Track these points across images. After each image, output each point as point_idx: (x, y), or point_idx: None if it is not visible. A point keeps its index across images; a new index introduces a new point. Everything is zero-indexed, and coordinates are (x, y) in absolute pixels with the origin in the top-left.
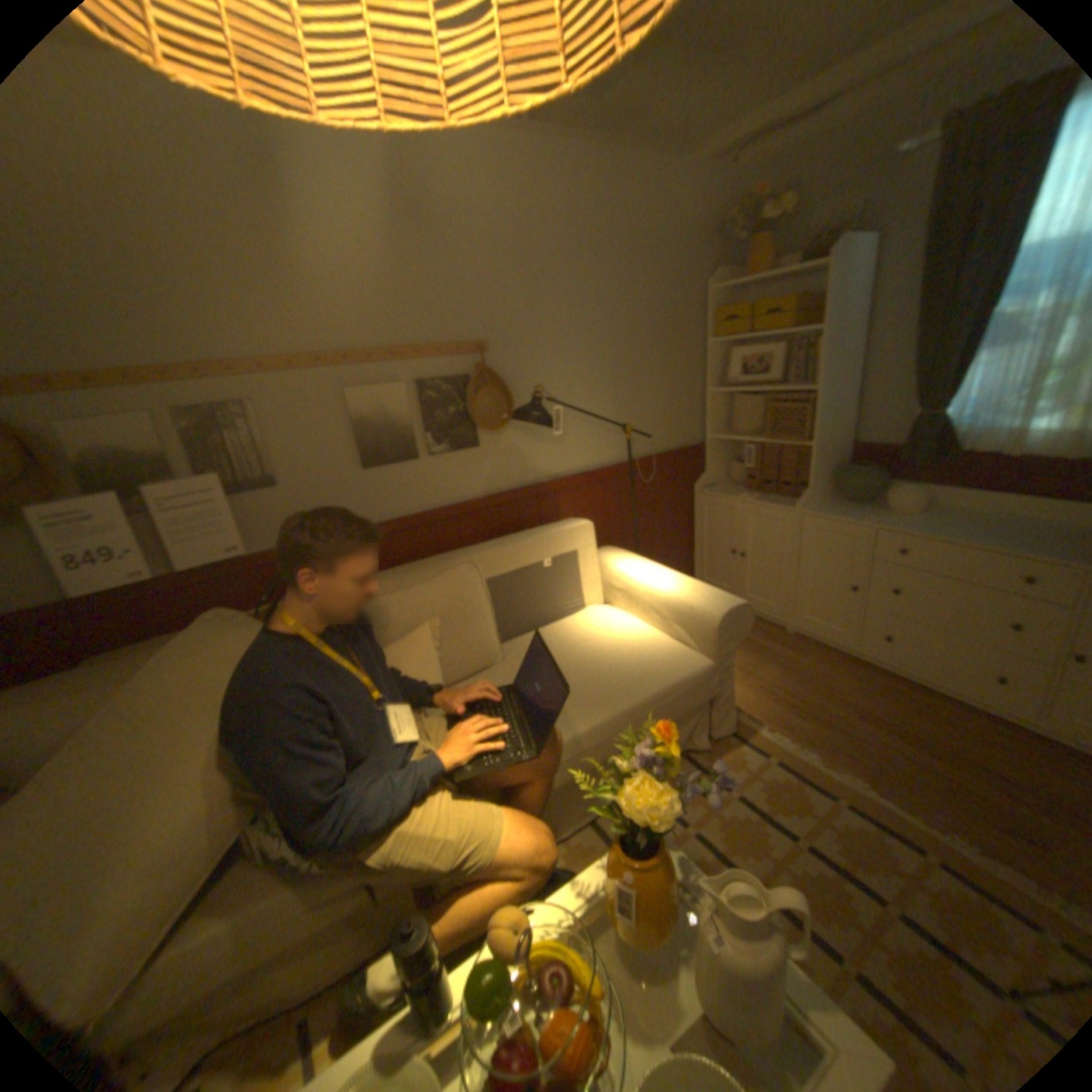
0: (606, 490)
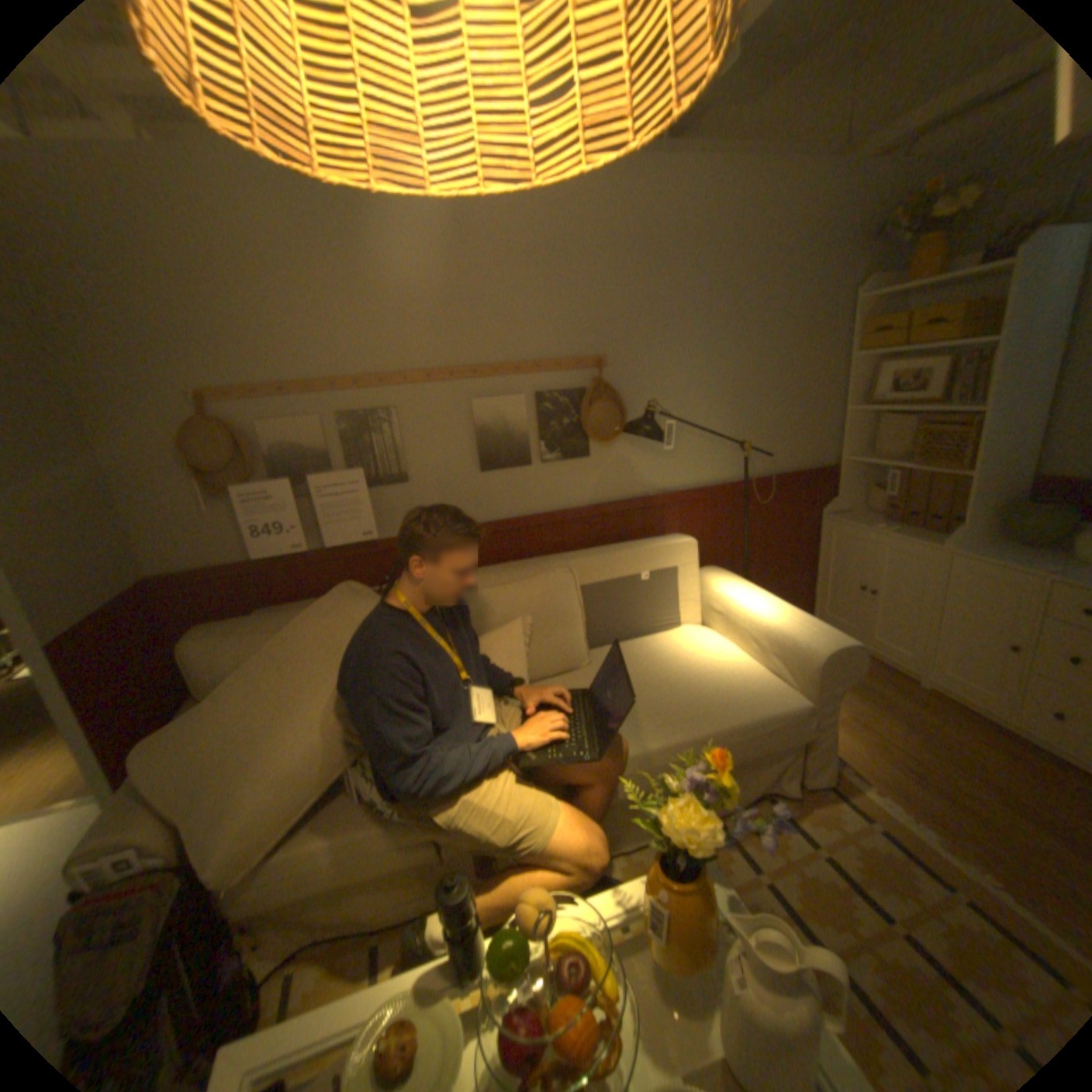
0: (717, 508)
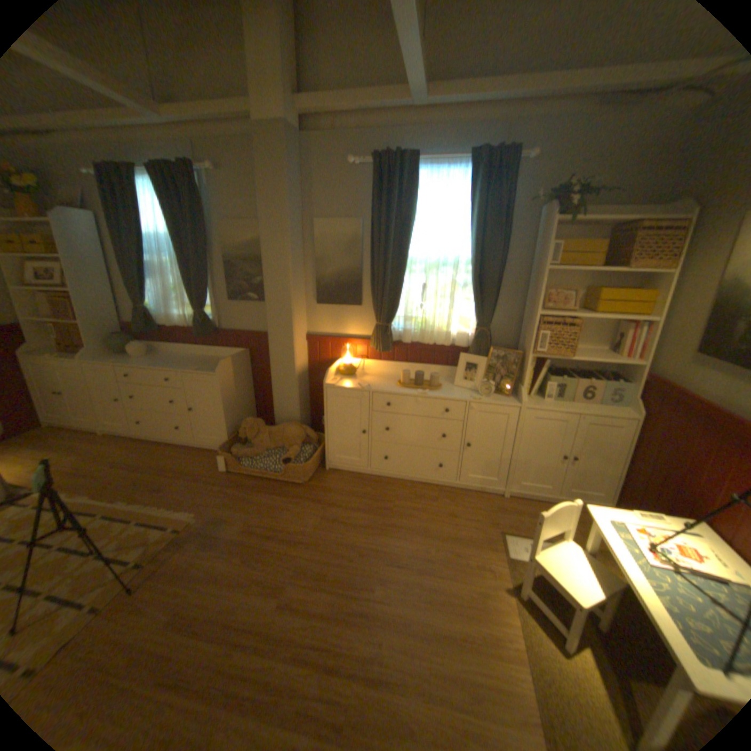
0: None
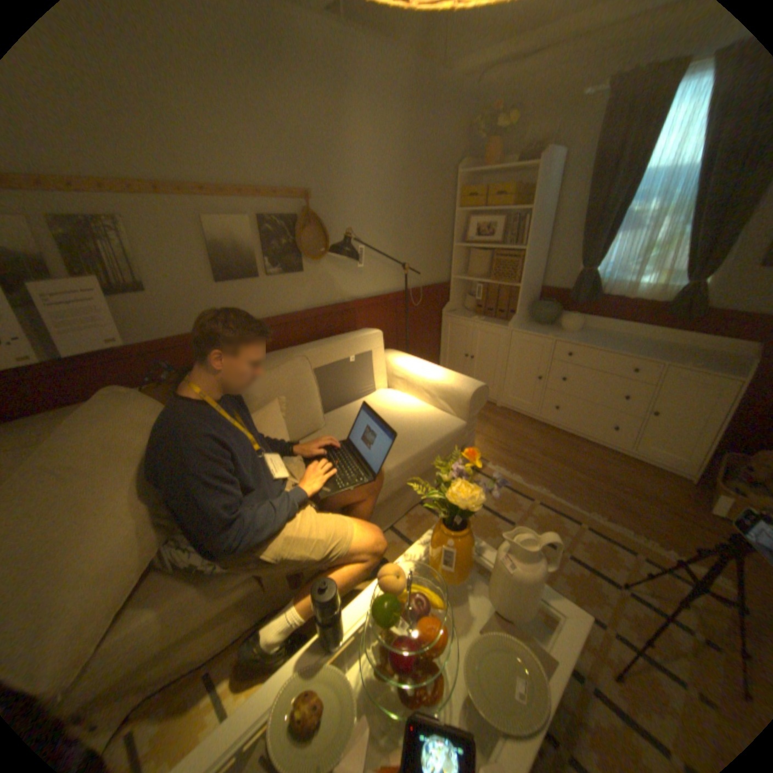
0: (387, 310)
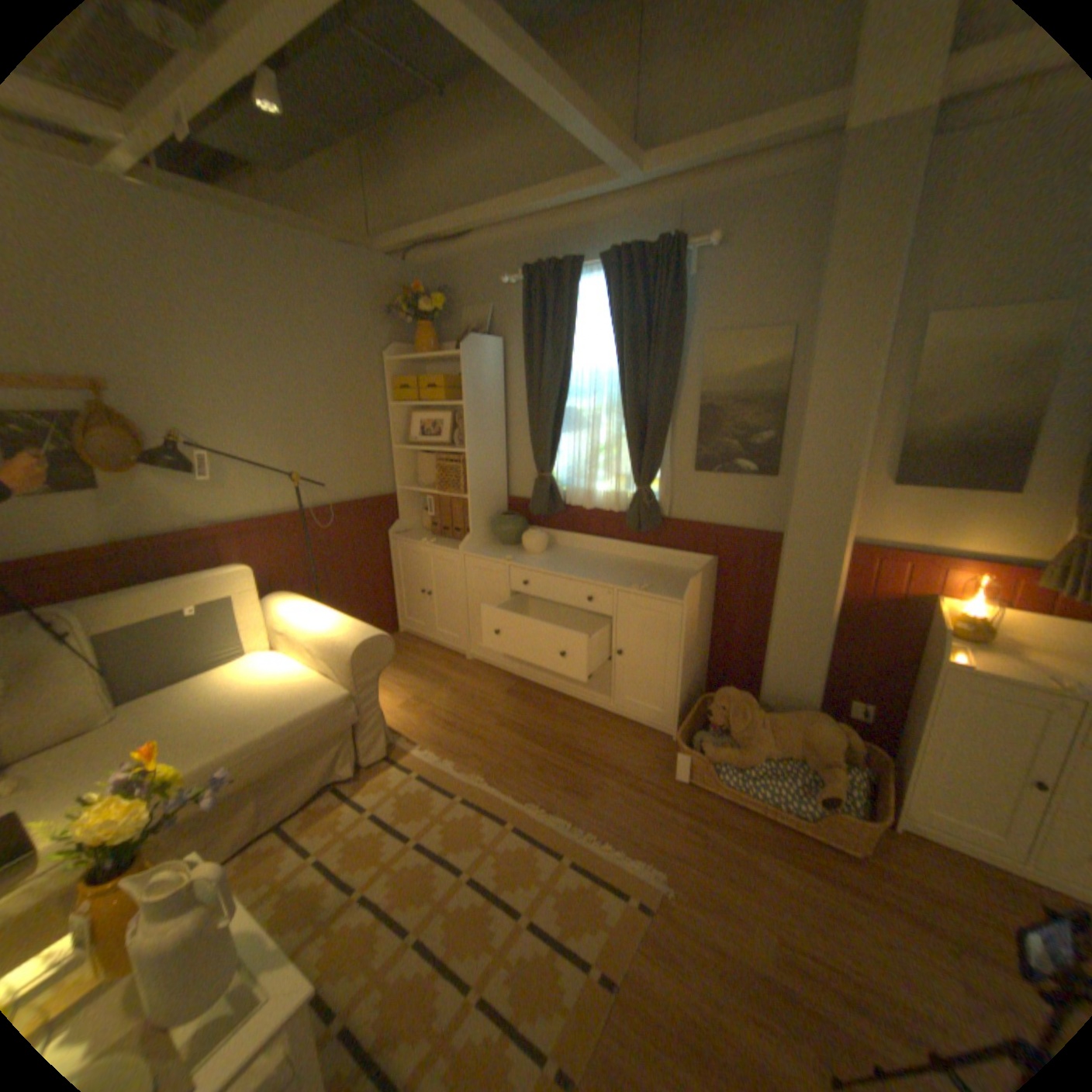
0: (282, 535)
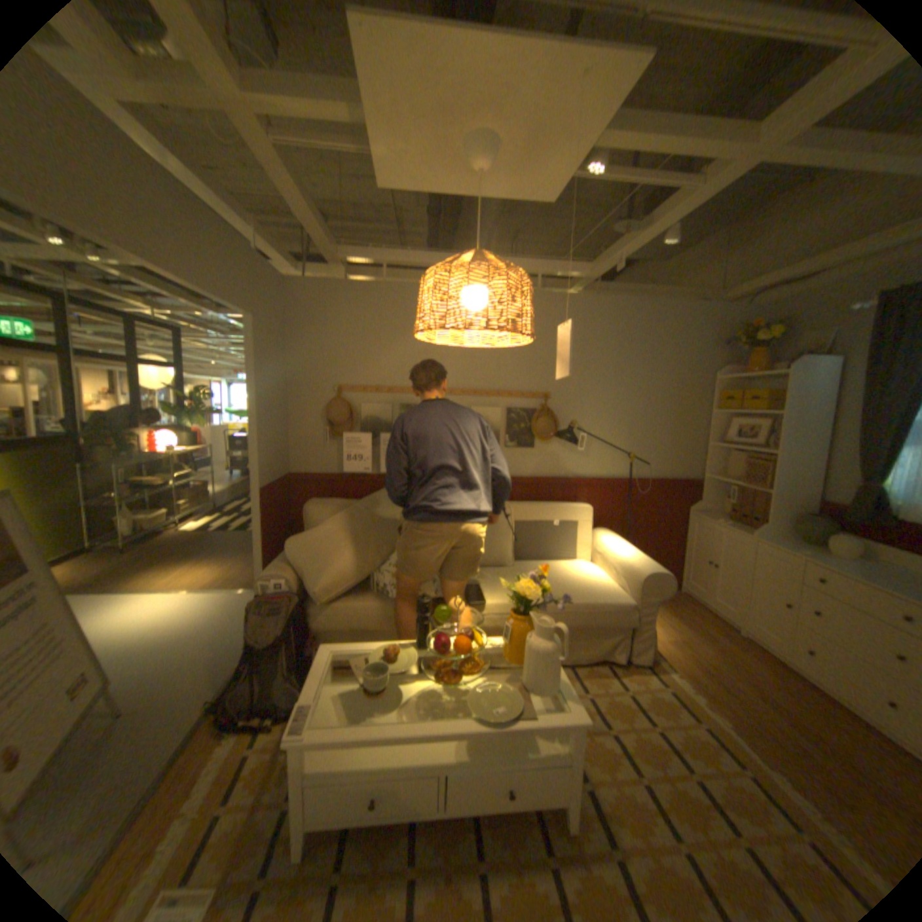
0: (613, 492)
